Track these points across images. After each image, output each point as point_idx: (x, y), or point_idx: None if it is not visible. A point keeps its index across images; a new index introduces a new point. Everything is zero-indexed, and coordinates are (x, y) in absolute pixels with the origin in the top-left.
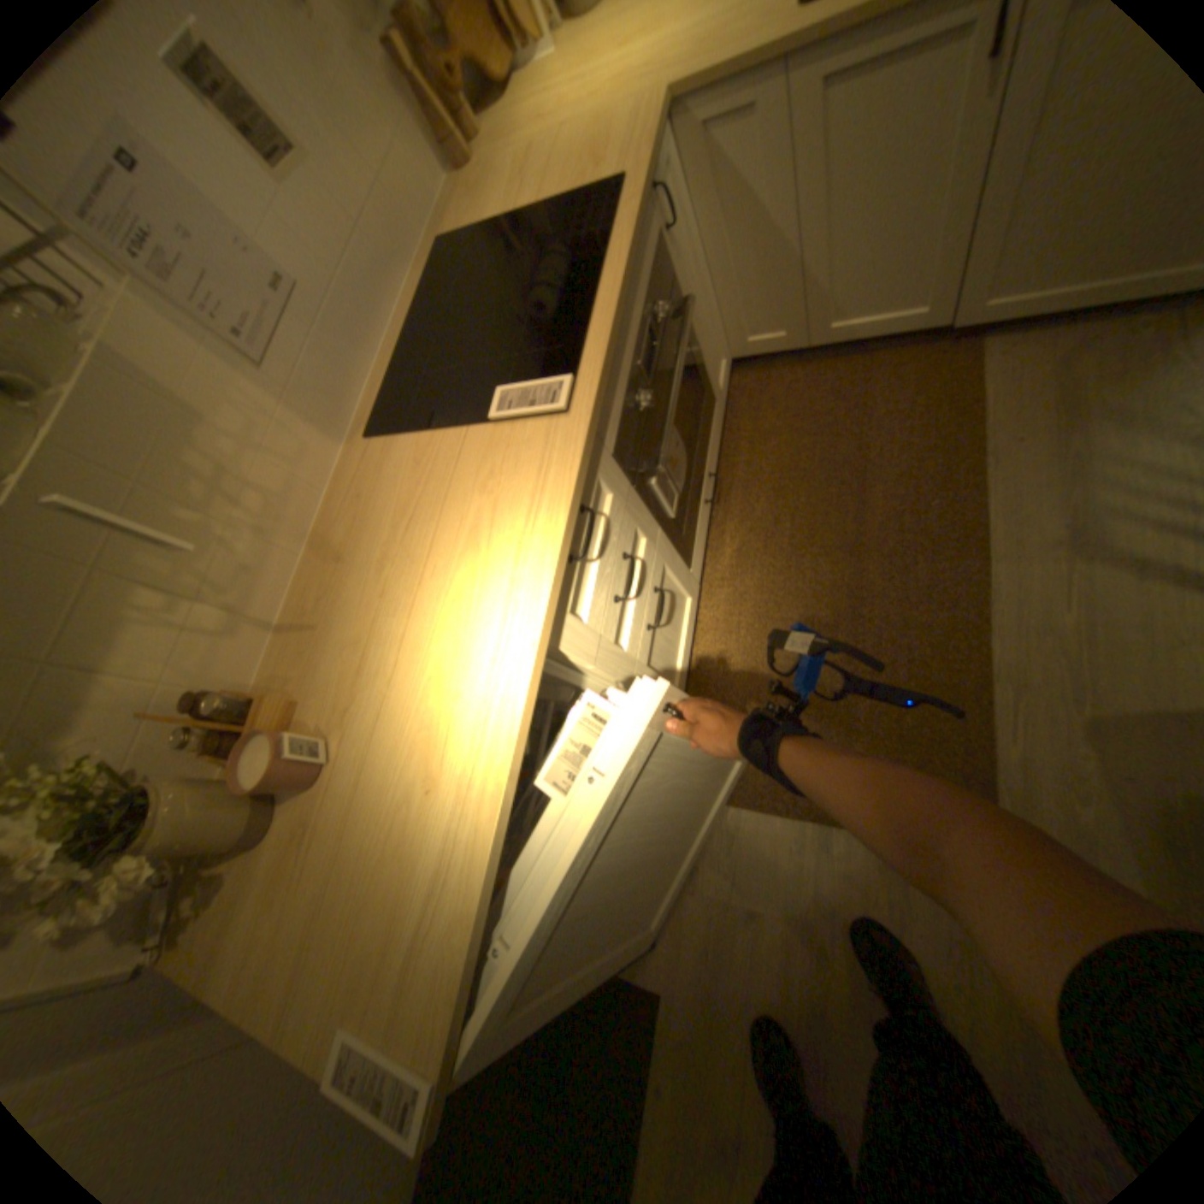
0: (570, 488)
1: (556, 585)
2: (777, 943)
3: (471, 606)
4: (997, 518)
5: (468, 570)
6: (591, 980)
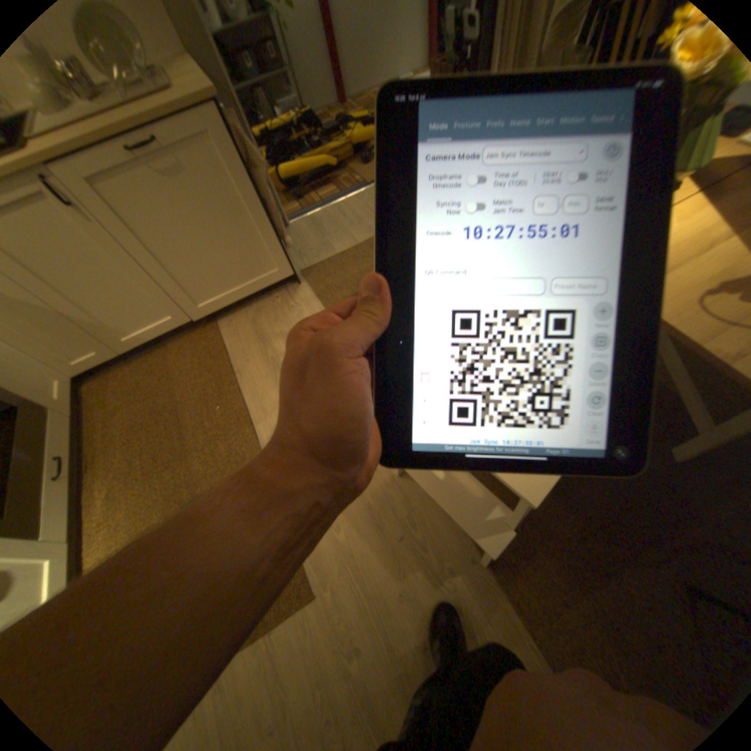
0: None
1: None
2: None
3: None
4: (249, 402)
5: None
6: None
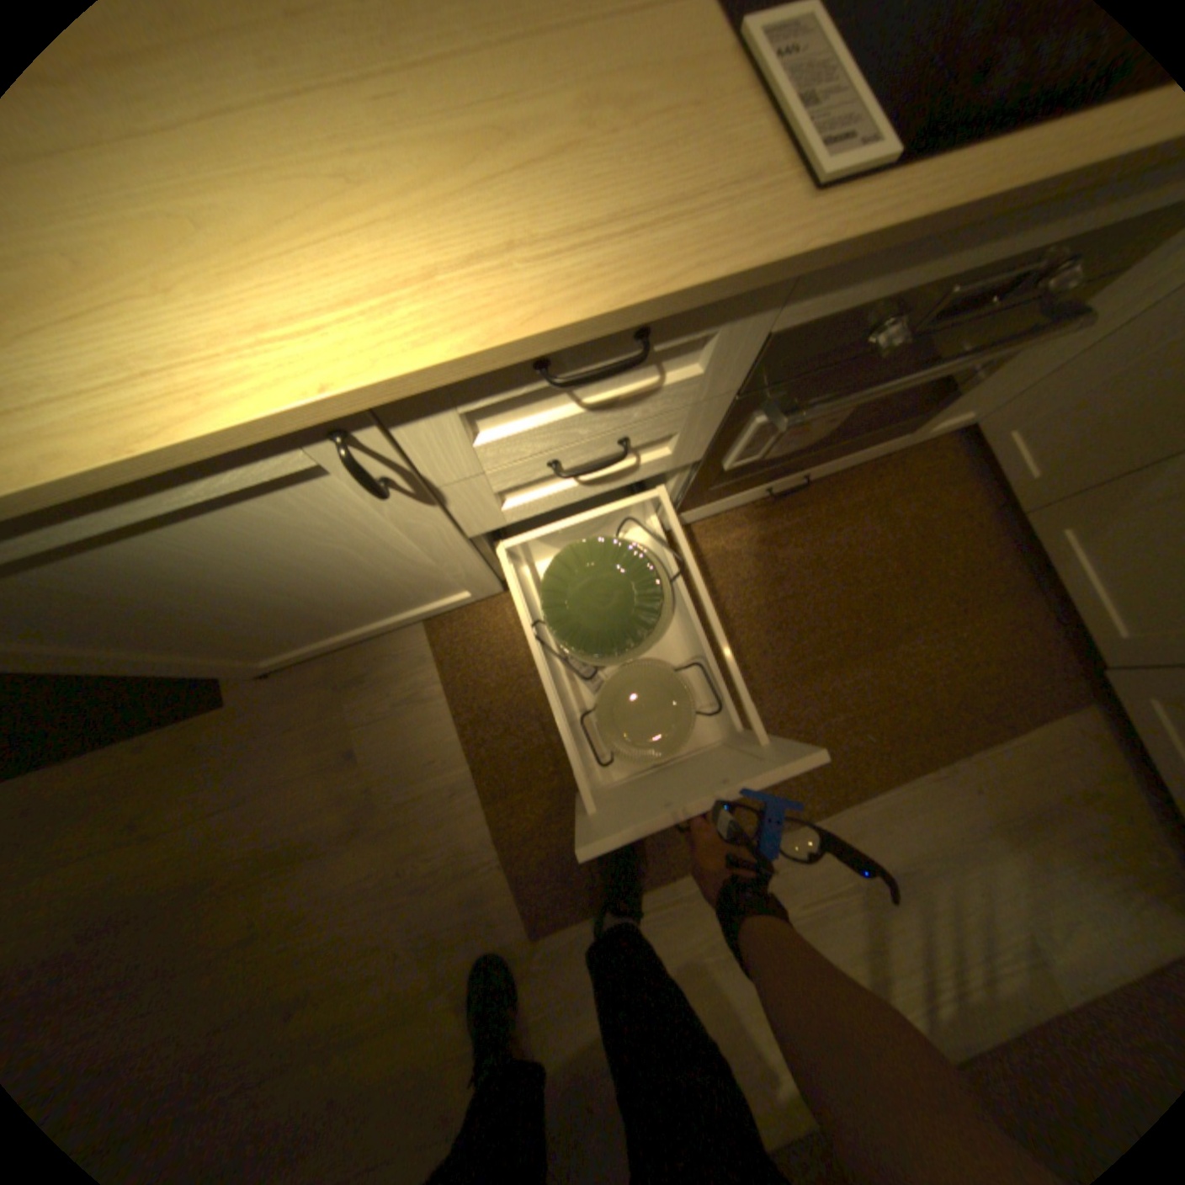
0: (666, 283)
1: (475, 364)
2: (341, 790)
3: (347, 216)
4: (882, 807)
5: (418, 166)
6: (145, 657)
